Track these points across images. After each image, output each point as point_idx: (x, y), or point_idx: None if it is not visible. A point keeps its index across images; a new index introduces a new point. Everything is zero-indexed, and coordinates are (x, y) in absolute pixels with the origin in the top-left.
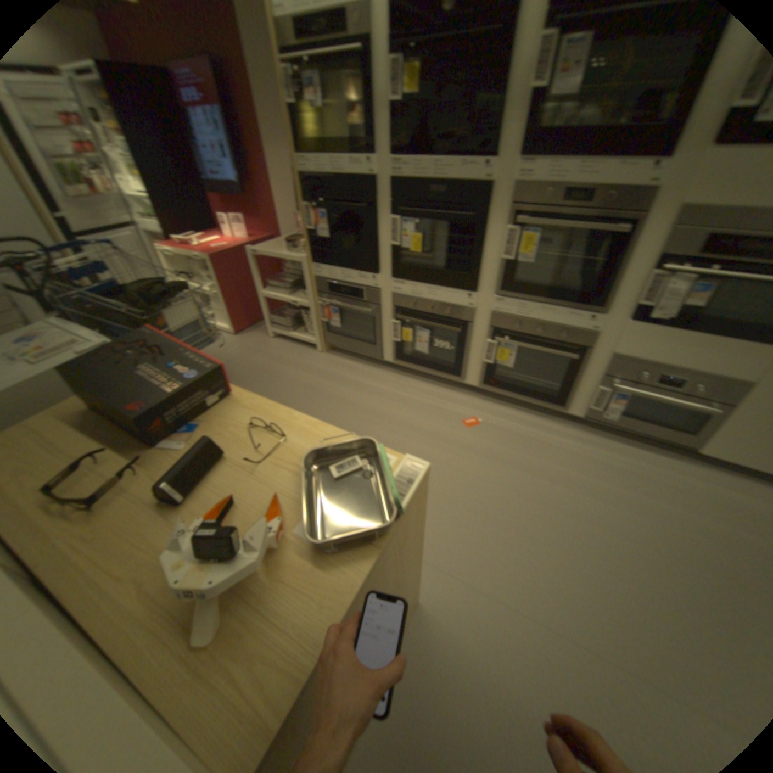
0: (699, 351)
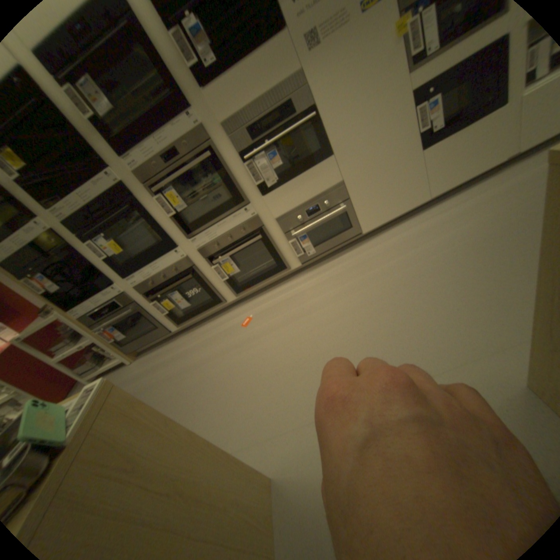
0: (305, 186)
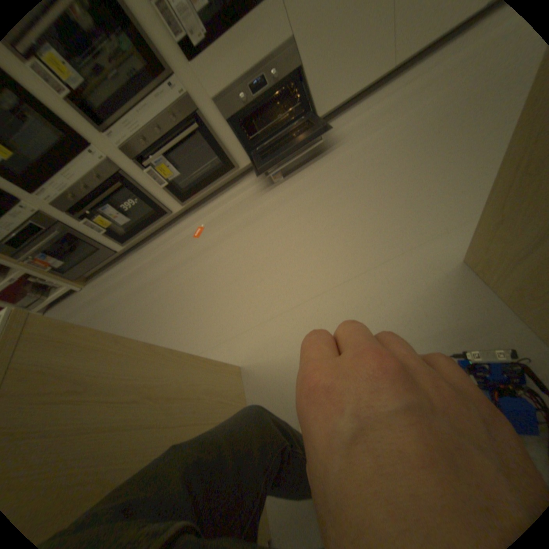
0: (244, 44)
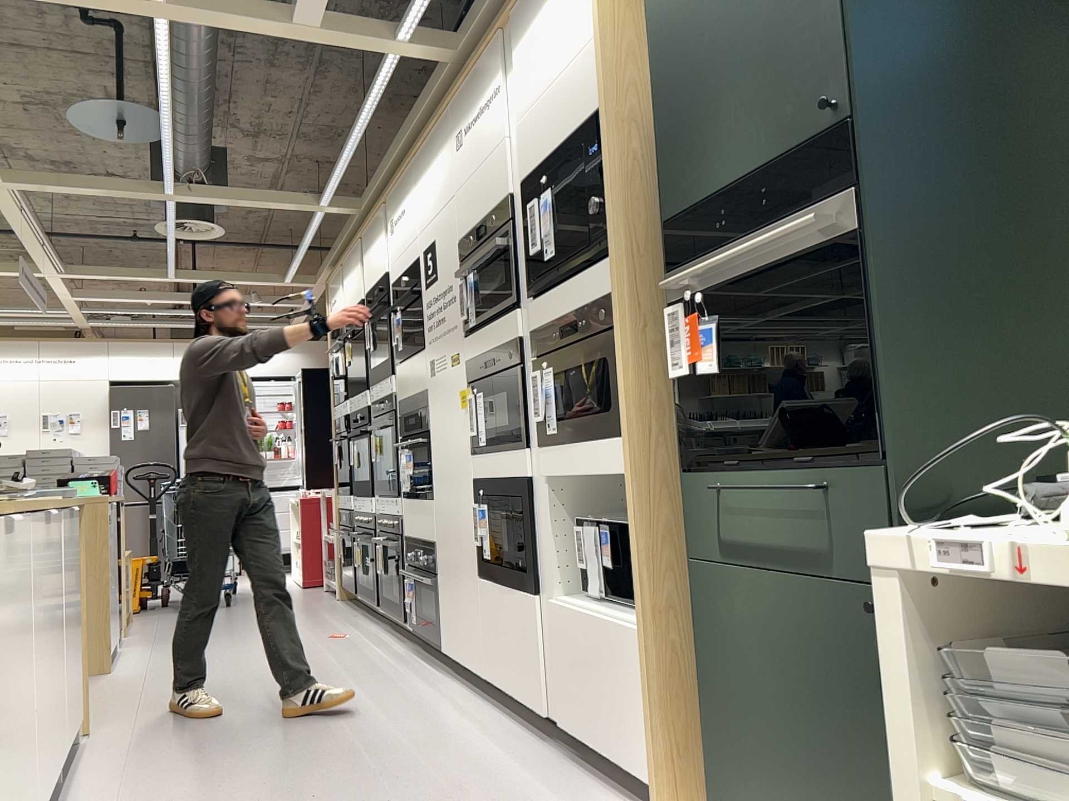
0: (418, 519)
